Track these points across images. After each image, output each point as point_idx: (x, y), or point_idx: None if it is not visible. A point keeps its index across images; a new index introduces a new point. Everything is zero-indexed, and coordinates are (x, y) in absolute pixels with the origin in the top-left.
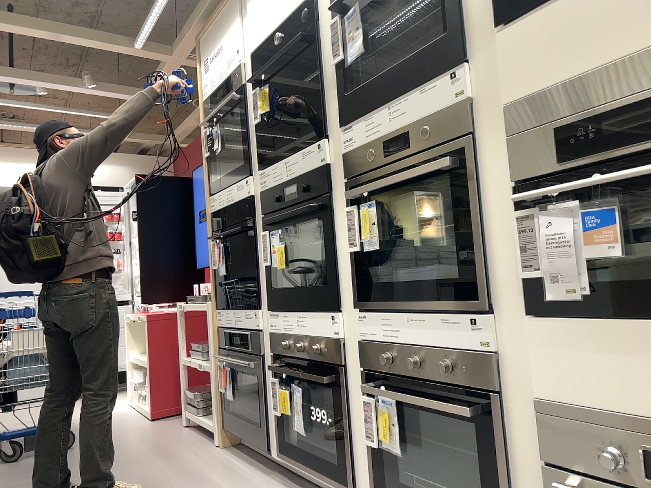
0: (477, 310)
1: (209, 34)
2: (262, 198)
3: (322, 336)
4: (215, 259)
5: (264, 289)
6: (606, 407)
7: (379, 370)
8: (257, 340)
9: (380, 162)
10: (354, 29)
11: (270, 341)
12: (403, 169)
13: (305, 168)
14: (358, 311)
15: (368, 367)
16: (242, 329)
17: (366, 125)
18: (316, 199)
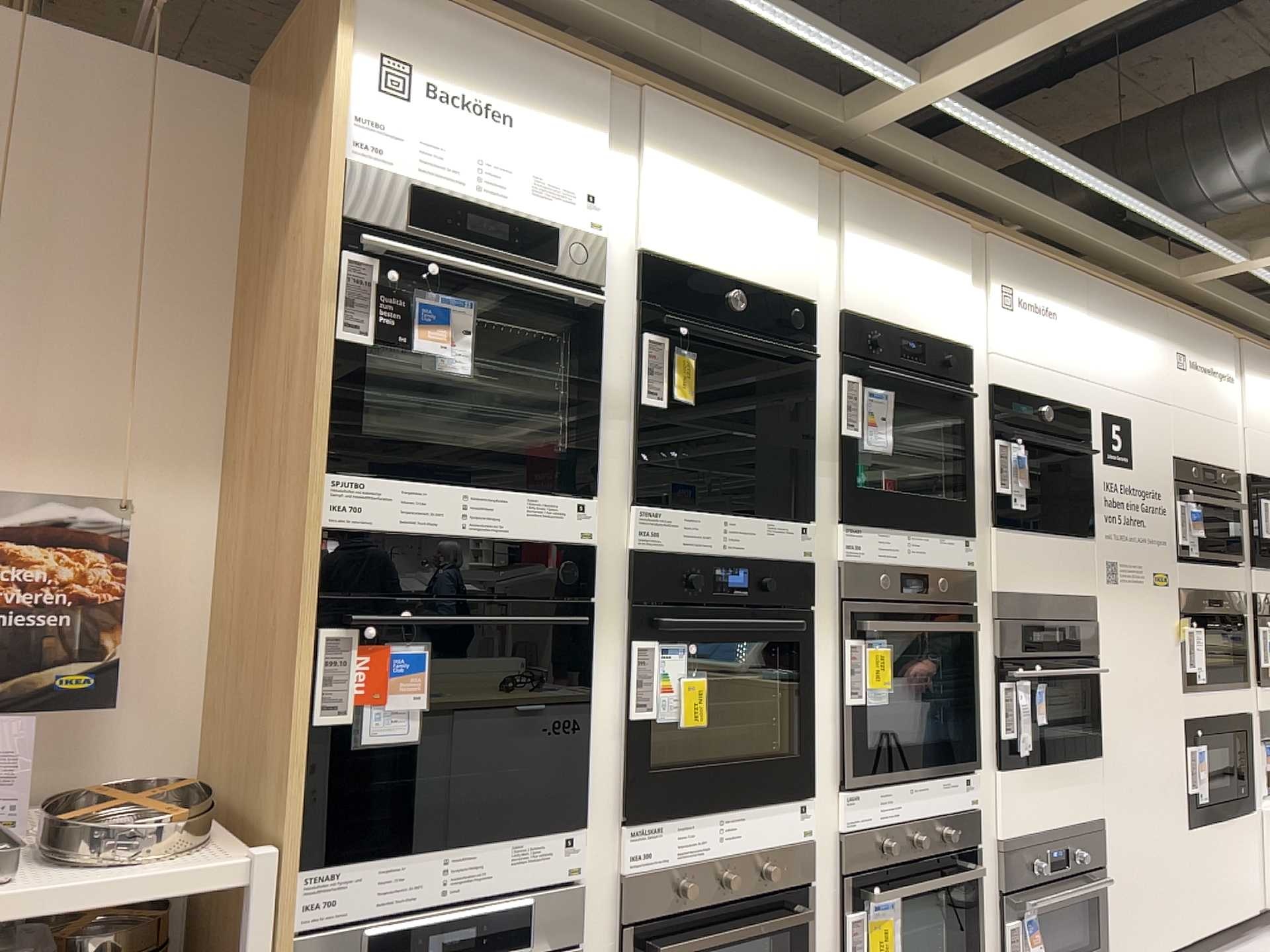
0: (972, 769)
1: (446, 22)
2: (639, 567)
3: (777, 843)
4: (348, 691)
5: (602, 775)
6: (1032, 829)
7: (870, 865)
8: (571, 907)
9: (893, 596)
10: (882, 418)
11: (627, 895)
12: (917, 614)
13: (772, 553)
14: (841, 790)
15: (856, 867)
16: (491, 899)
17: (881, 543)
18: (788, 612)
